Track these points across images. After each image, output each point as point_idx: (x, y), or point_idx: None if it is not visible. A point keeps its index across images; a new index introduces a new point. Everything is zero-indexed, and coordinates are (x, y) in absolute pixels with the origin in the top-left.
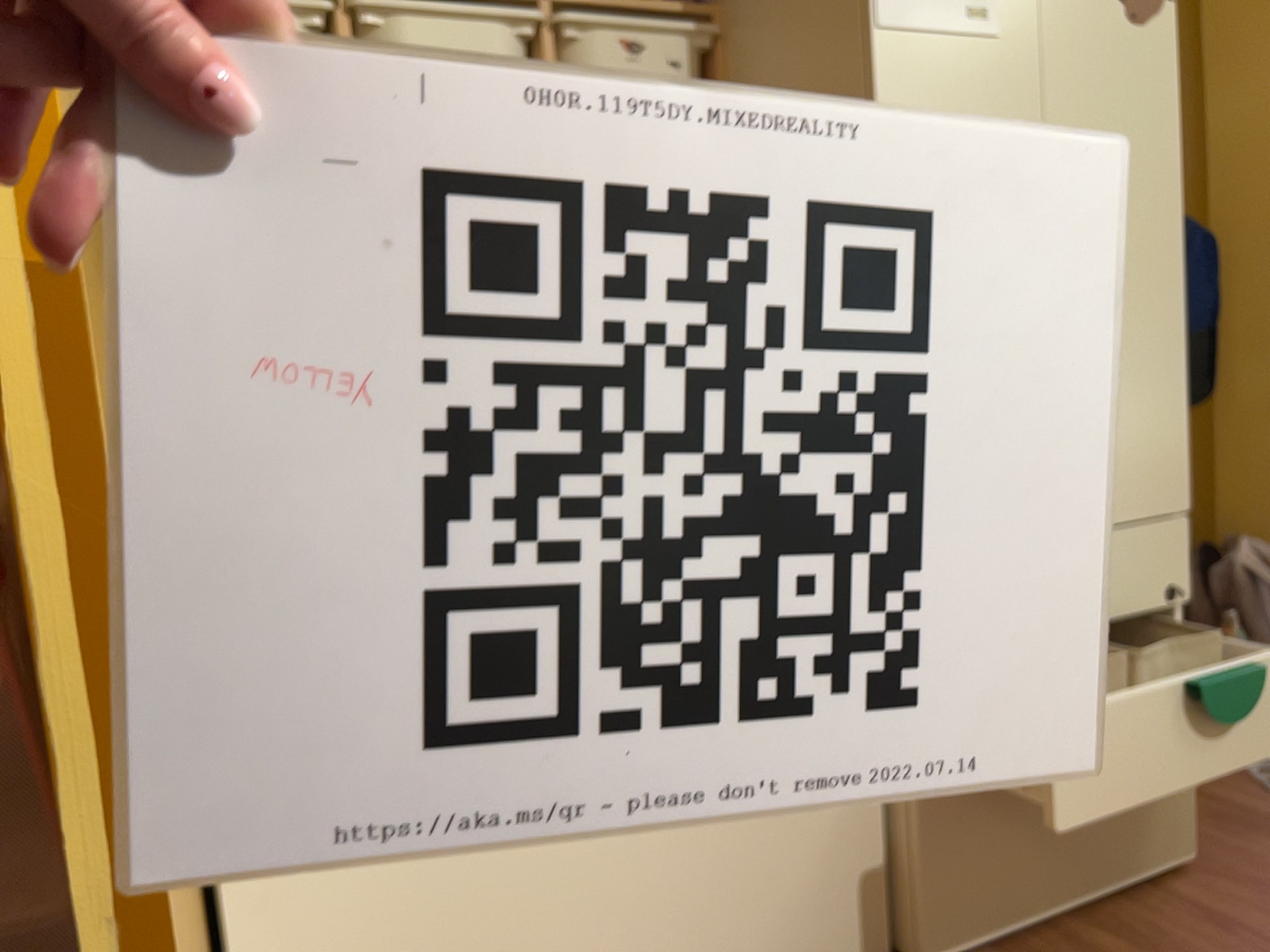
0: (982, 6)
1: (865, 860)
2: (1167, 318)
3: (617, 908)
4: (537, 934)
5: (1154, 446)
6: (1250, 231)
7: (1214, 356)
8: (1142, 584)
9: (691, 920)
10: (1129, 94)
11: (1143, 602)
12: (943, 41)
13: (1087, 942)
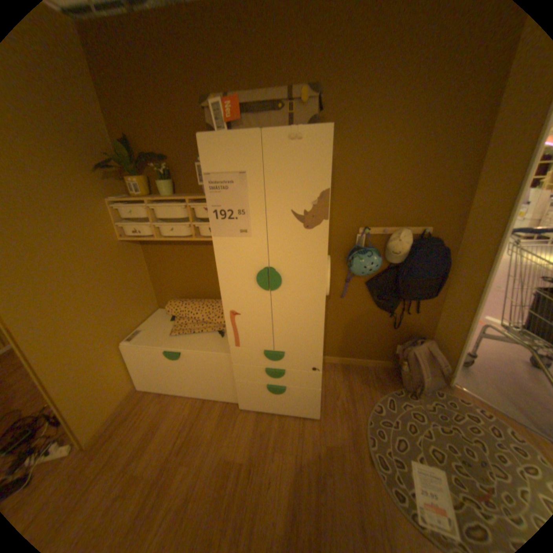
0: (244, 230)
1: (230, 387)
2: (314, 309)
3: (181, 376)
4: (168, 375)
5: (307, 338)
6: (475, 247)
7: (439, 287)
8: (301, 365)
9: (195, 383)
10: (301, 250)
11: (301, 368)
12: (232, 239)
13: (272, 421)
